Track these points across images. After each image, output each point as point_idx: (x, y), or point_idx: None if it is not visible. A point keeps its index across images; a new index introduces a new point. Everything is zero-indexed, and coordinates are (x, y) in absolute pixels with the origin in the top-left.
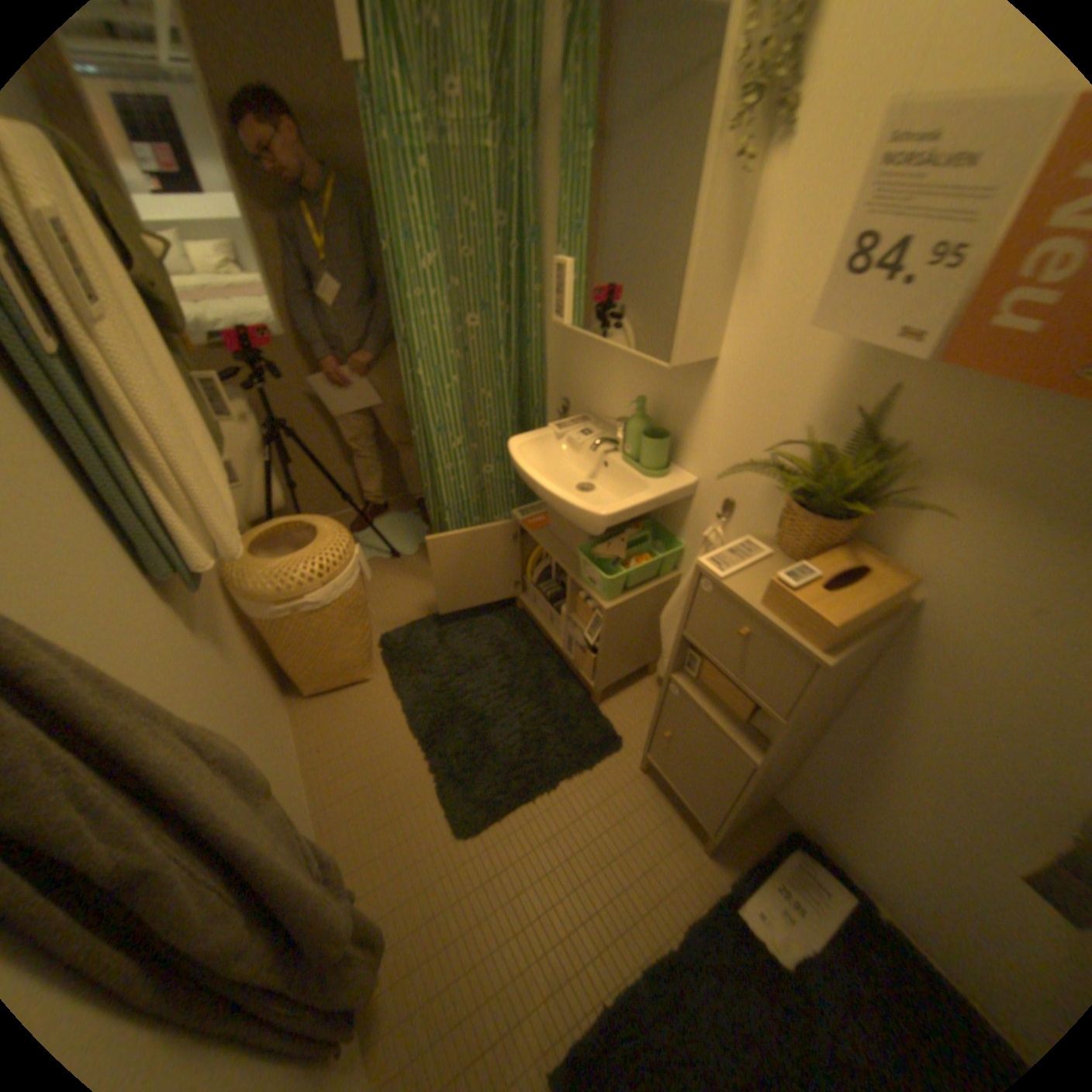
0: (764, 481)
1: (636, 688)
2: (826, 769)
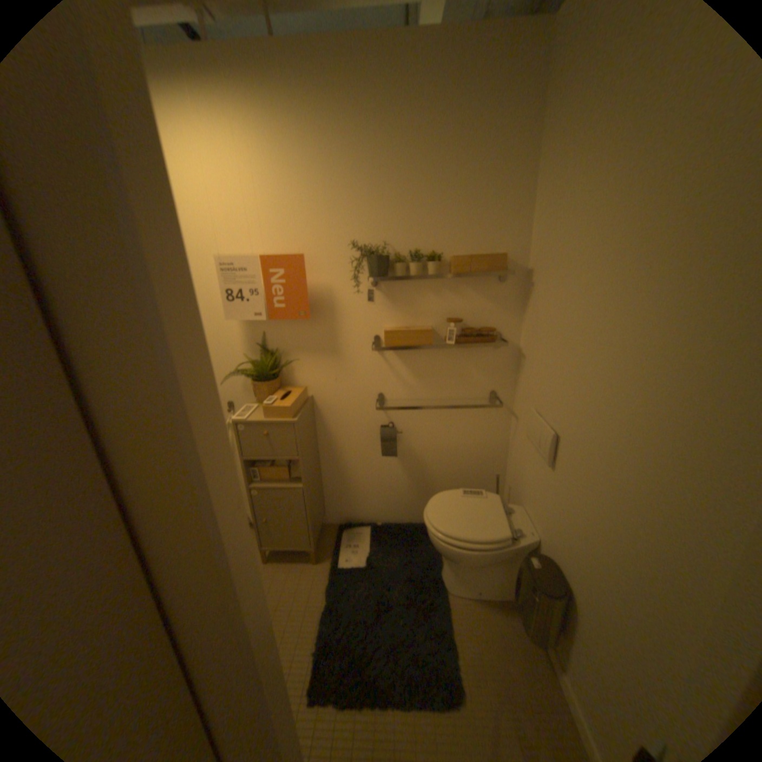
0: (239, 387)
1: None
2: (330, 488)
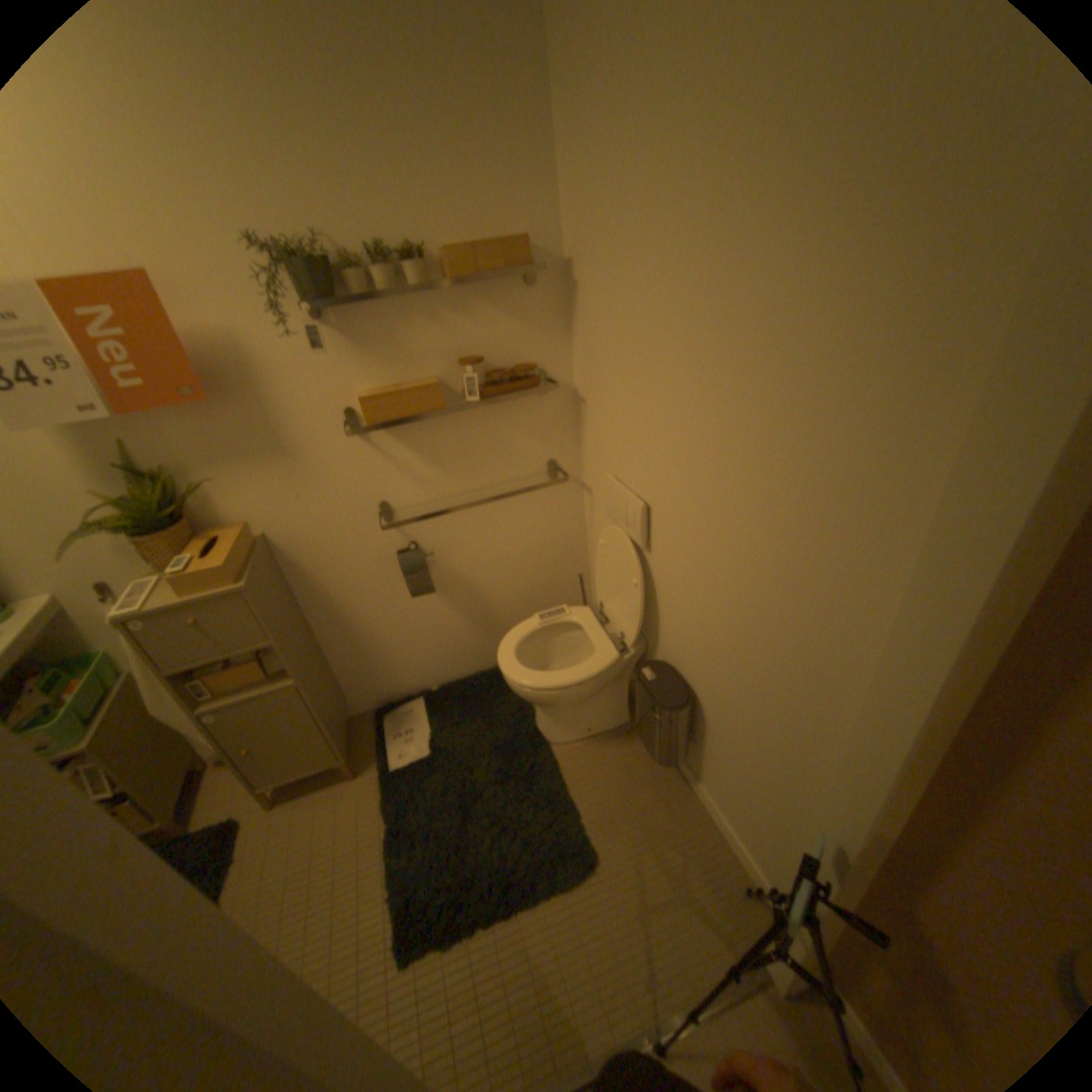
0: (106, 551)
1: (201, 791)
2: (342, 665)
